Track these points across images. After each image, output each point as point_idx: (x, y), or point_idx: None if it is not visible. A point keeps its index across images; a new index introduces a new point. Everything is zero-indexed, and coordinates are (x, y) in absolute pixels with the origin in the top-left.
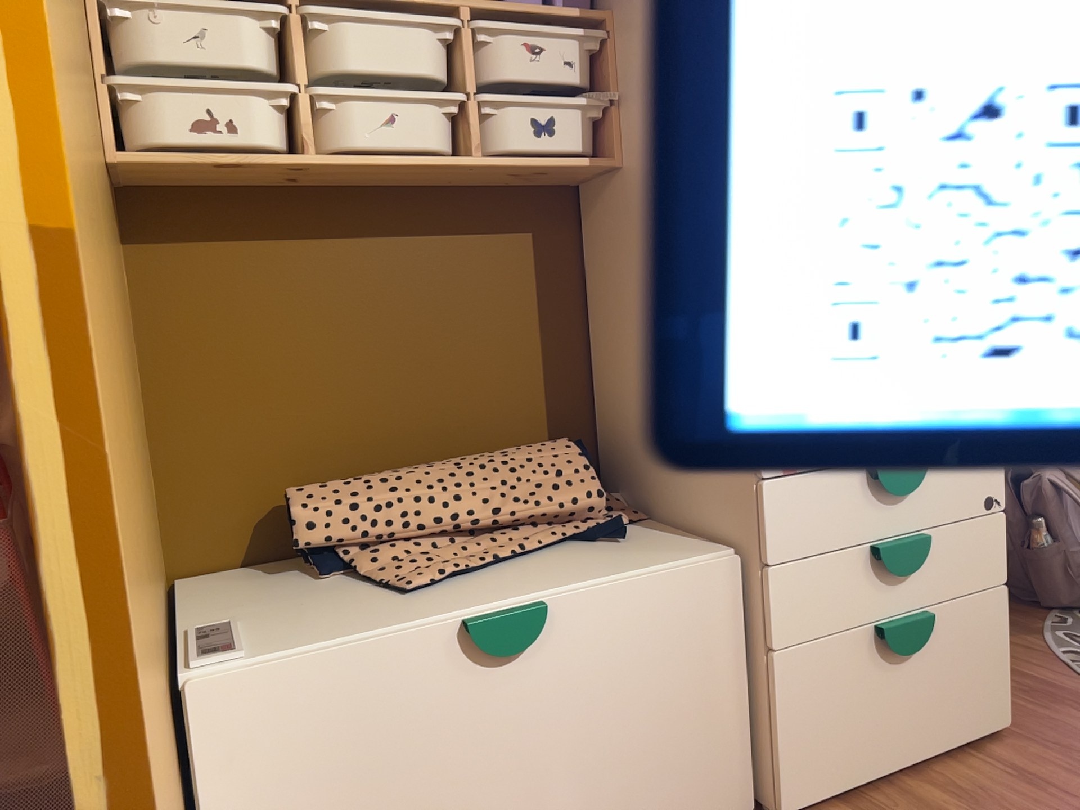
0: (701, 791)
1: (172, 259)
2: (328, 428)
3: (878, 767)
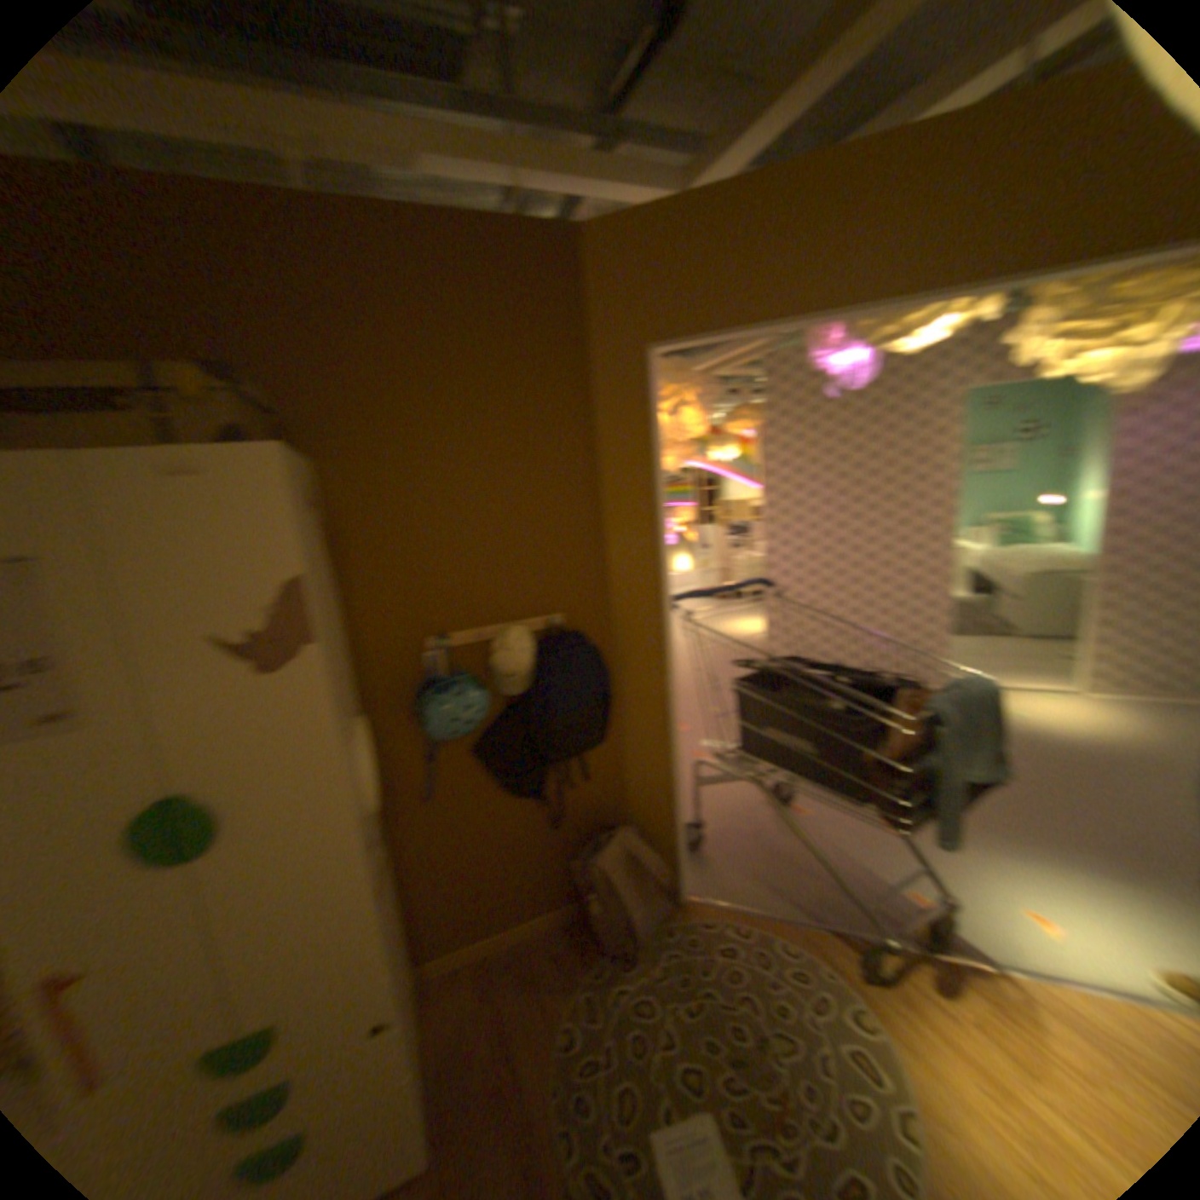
0: None
1: None
2: None
3: None
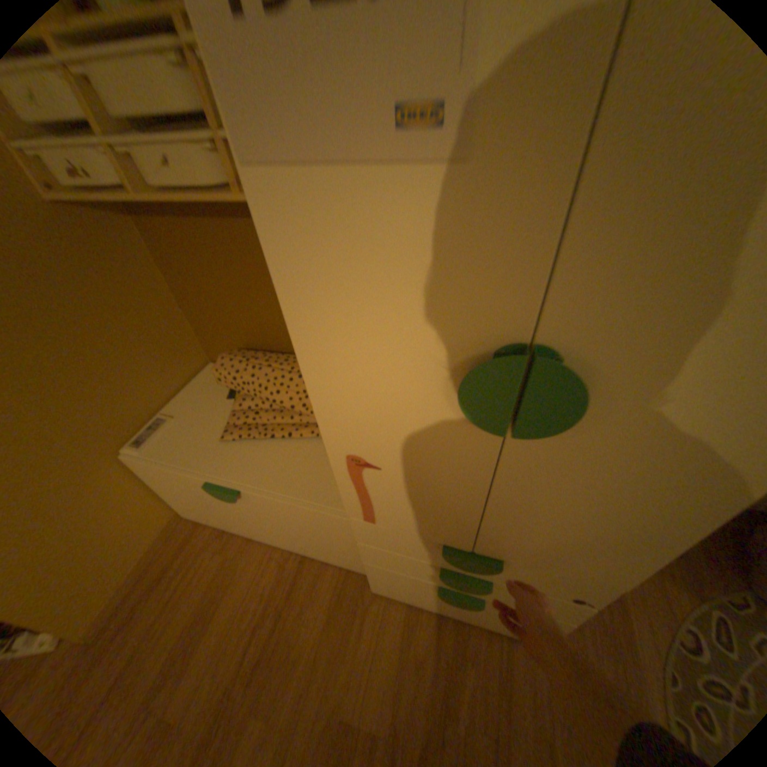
0: (339, 560)
1: (153, 226)
2: (251, 322)
3: (432, 610)
